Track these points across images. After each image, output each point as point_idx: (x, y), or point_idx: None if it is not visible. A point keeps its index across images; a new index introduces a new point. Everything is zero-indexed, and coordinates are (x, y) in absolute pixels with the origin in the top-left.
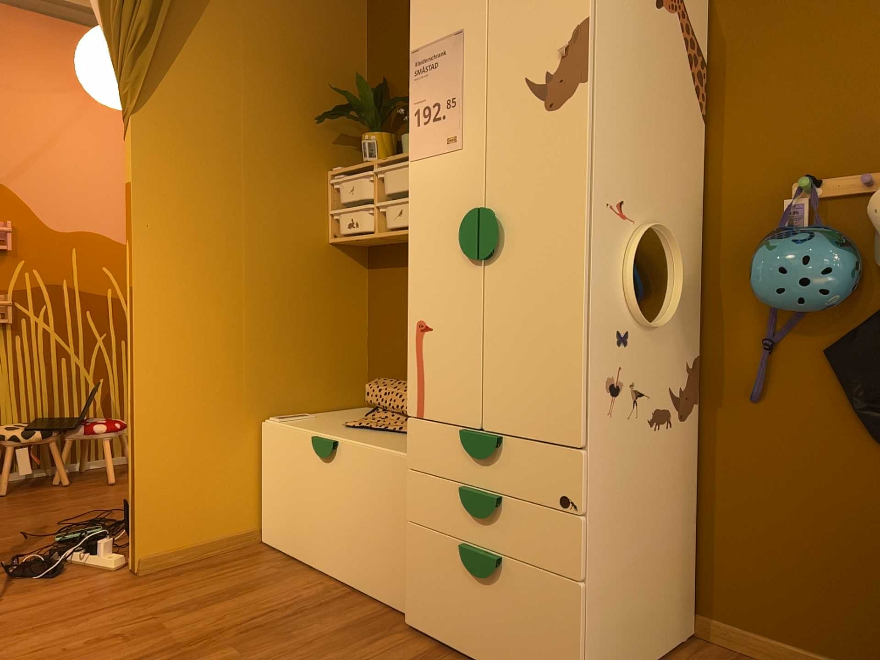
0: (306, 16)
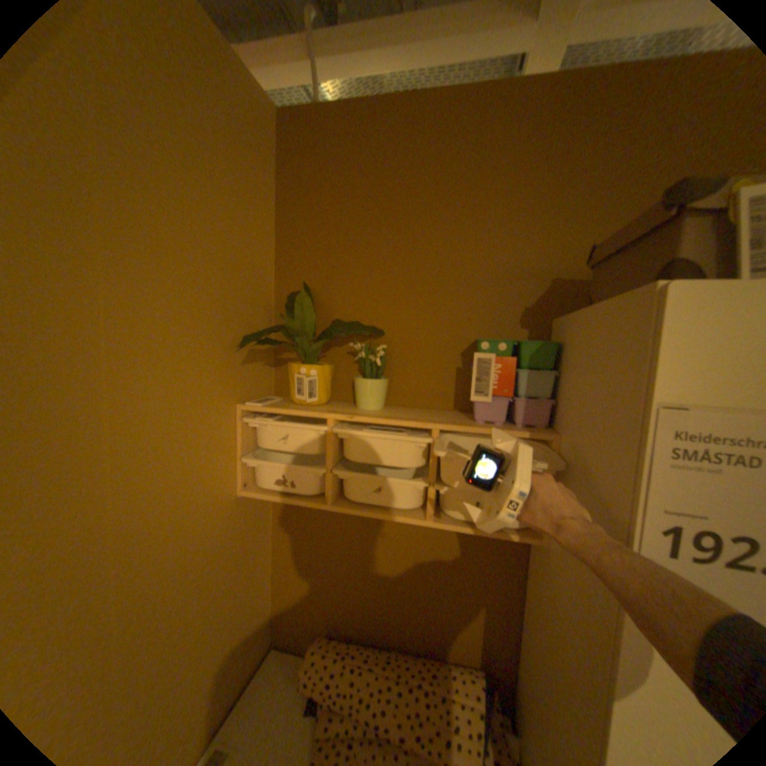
0: (209, 176)
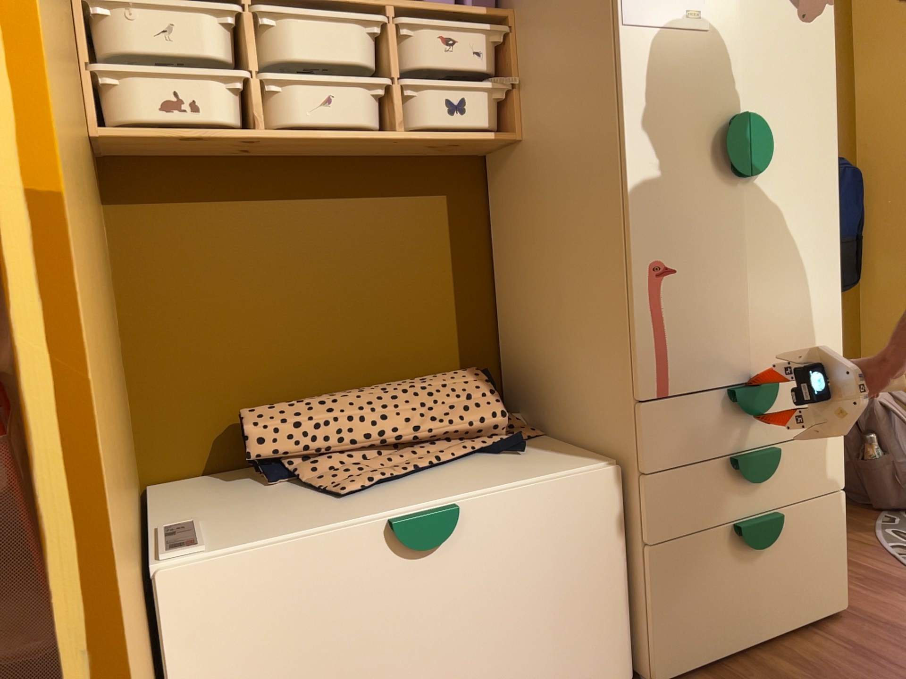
0: None
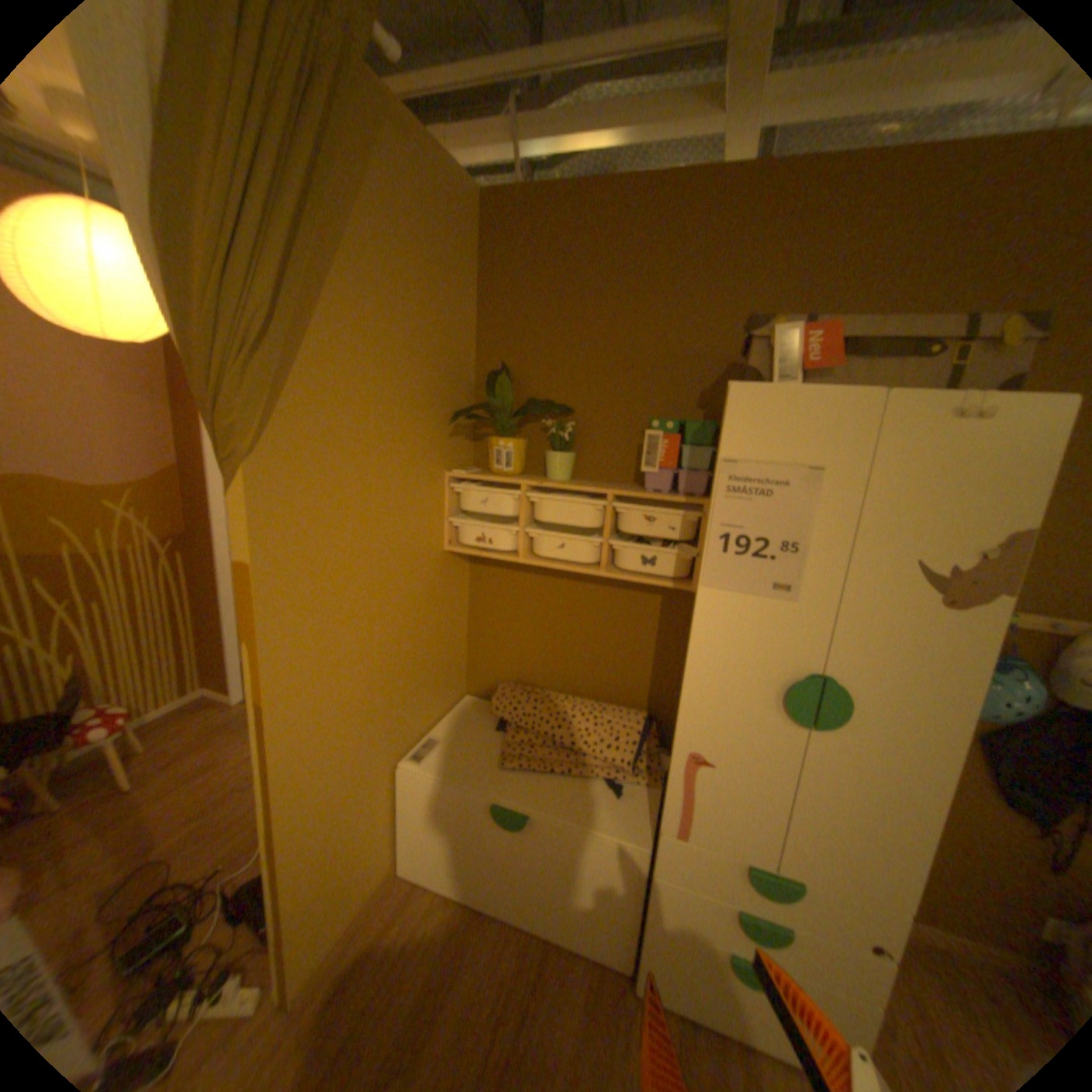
0: (429, 275)
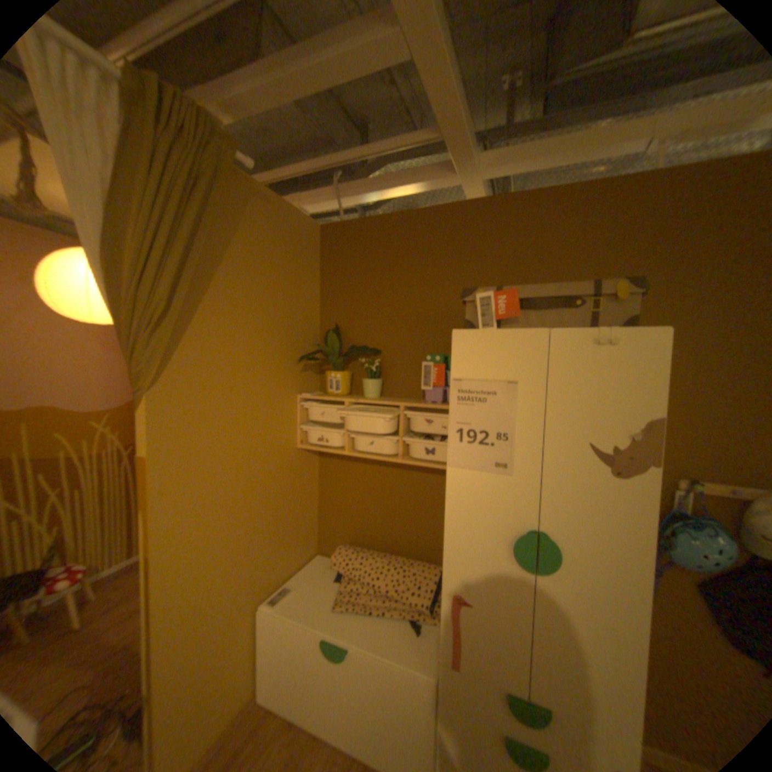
0: (284, 276)
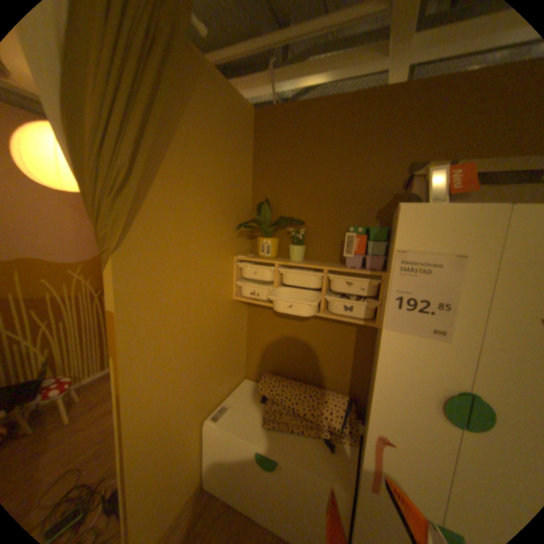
0: (226, 153)
